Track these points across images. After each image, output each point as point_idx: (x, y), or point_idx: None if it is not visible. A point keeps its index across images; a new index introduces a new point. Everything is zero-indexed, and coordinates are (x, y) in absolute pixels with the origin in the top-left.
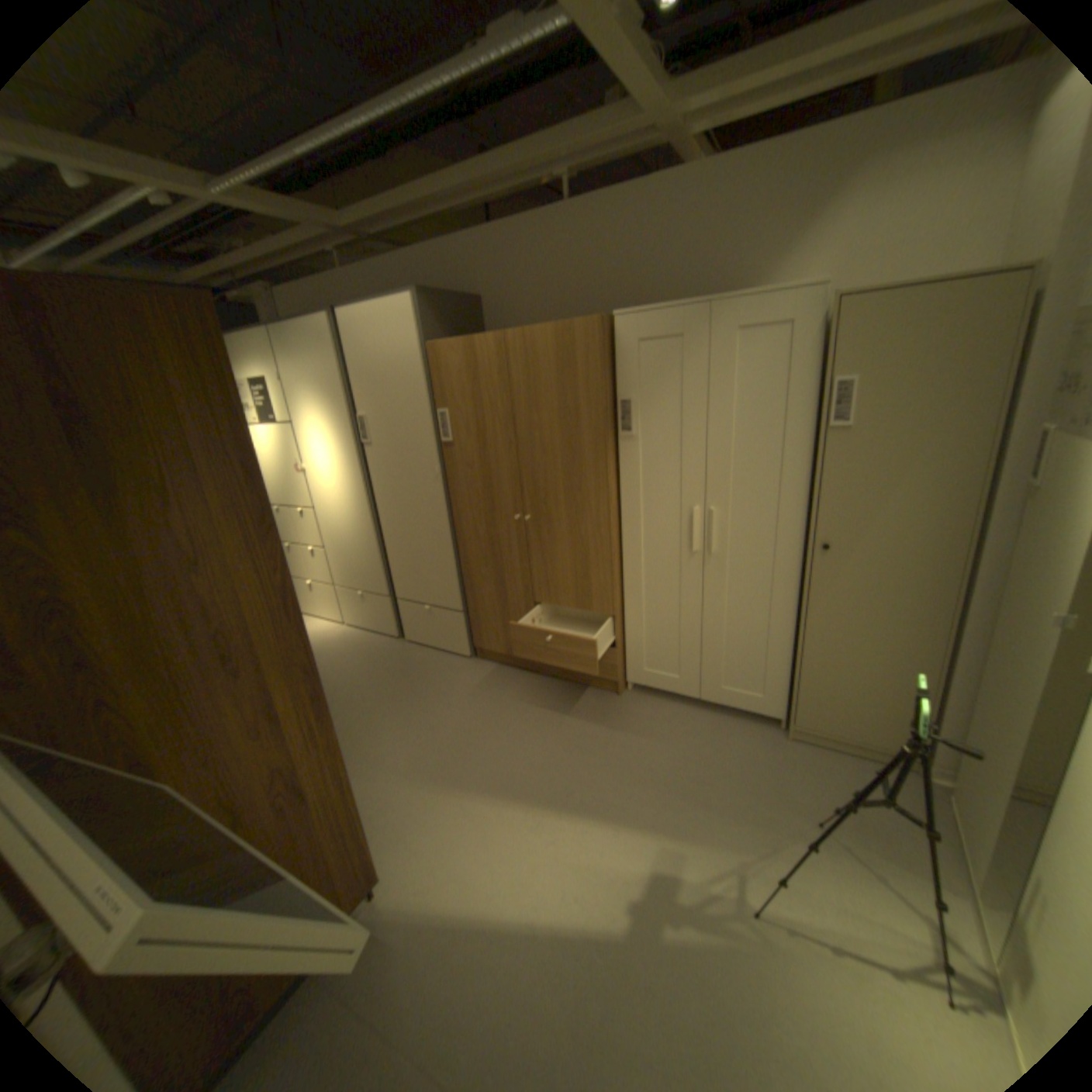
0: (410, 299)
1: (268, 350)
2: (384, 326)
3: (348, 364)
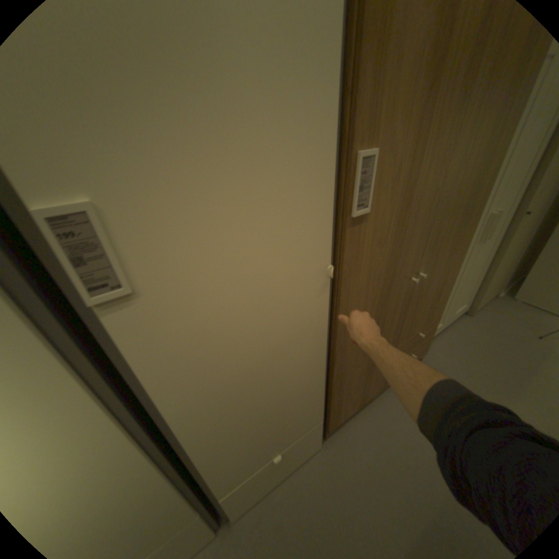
0: None
1: None
2: None
3: None
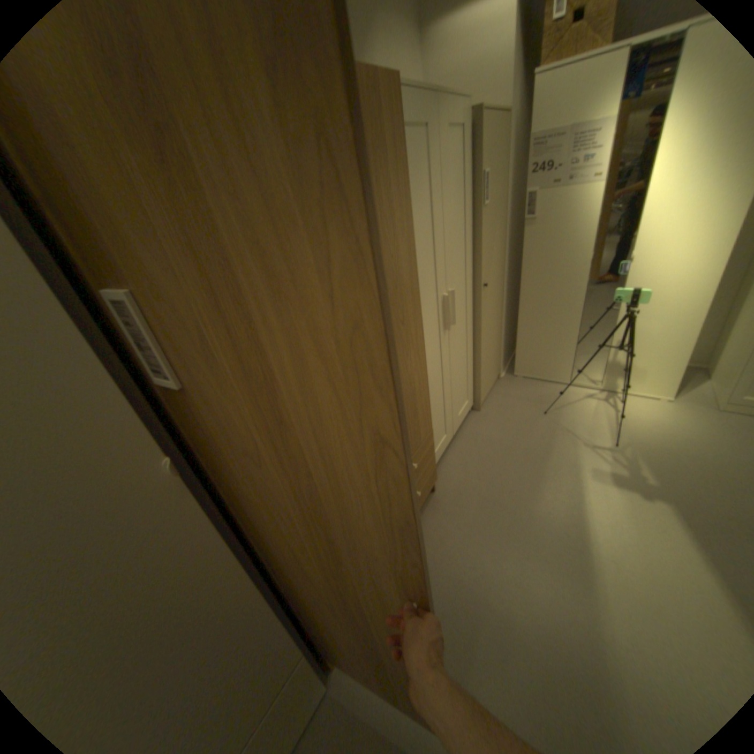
0: None
1: None
2: None
3: None
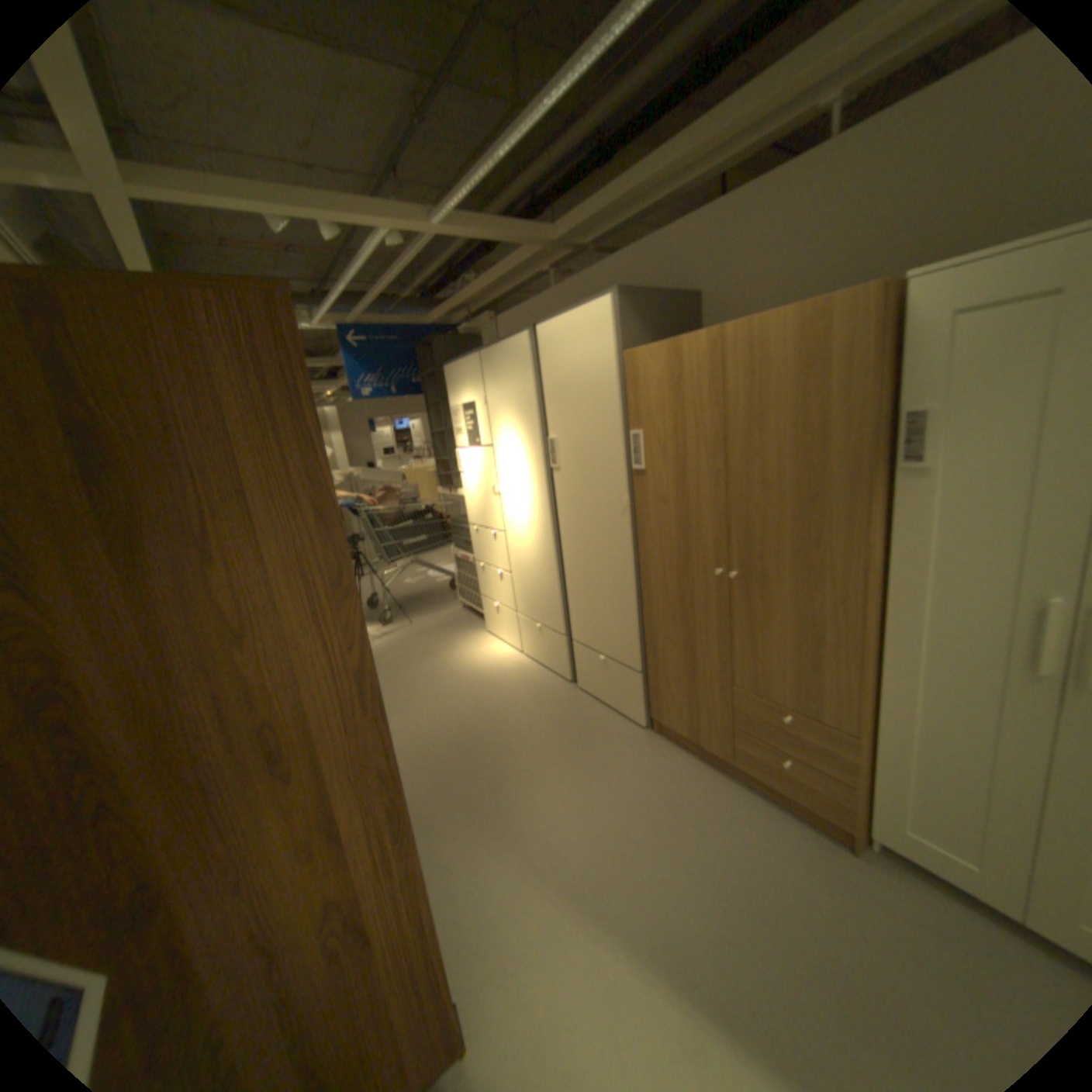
0: (609, 302)
1: (478, 375)
2: (581, 338)
3: (544, 383)
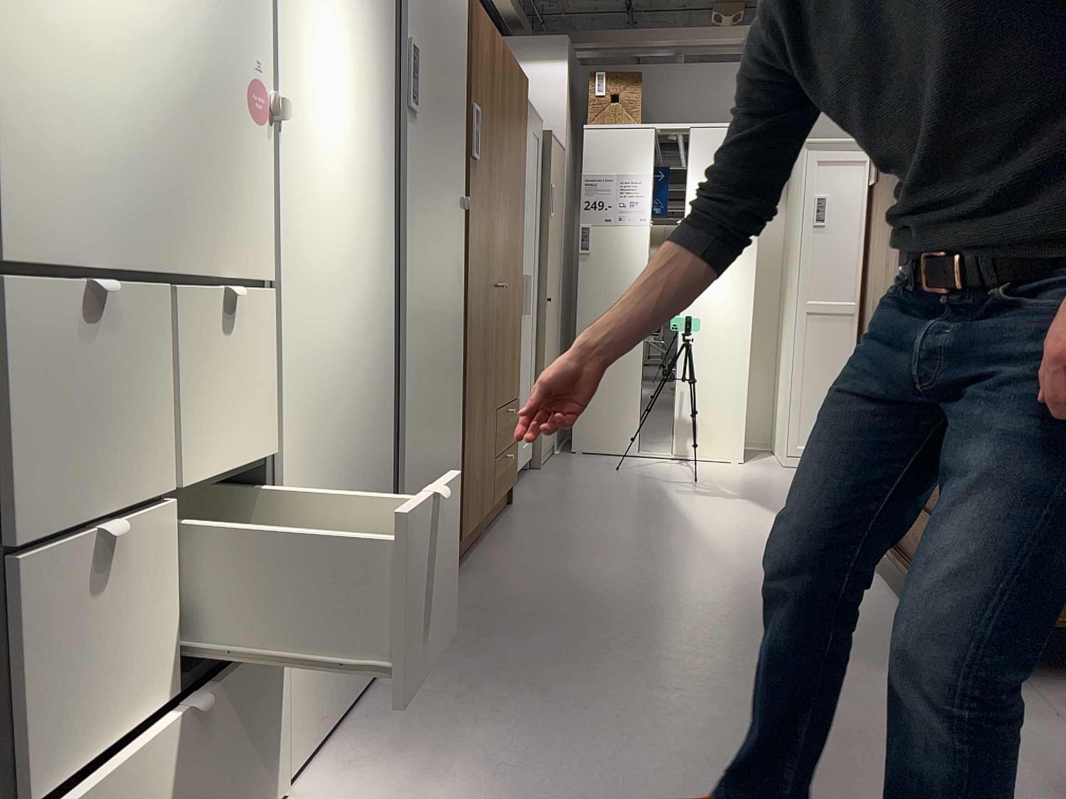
0: None
1: None
2: None
3: None
